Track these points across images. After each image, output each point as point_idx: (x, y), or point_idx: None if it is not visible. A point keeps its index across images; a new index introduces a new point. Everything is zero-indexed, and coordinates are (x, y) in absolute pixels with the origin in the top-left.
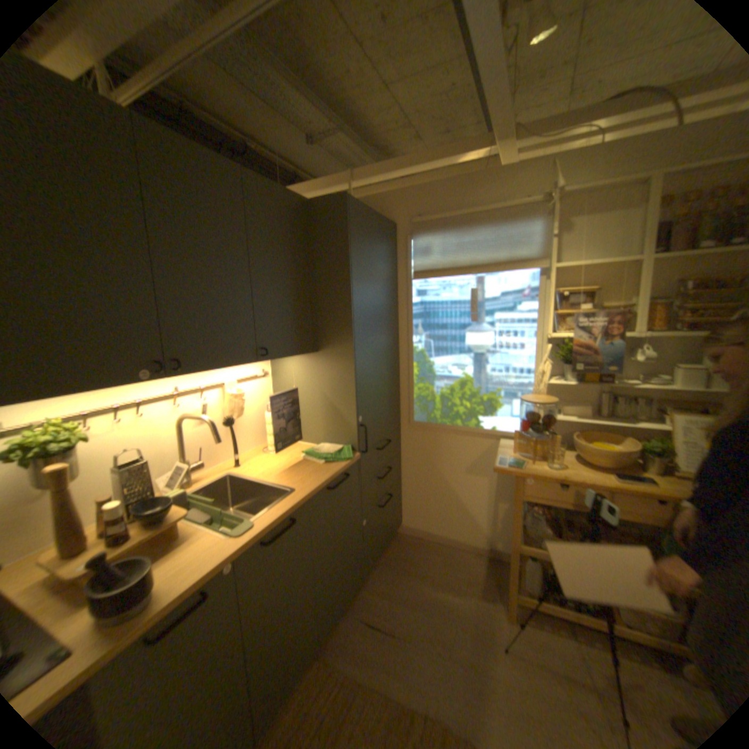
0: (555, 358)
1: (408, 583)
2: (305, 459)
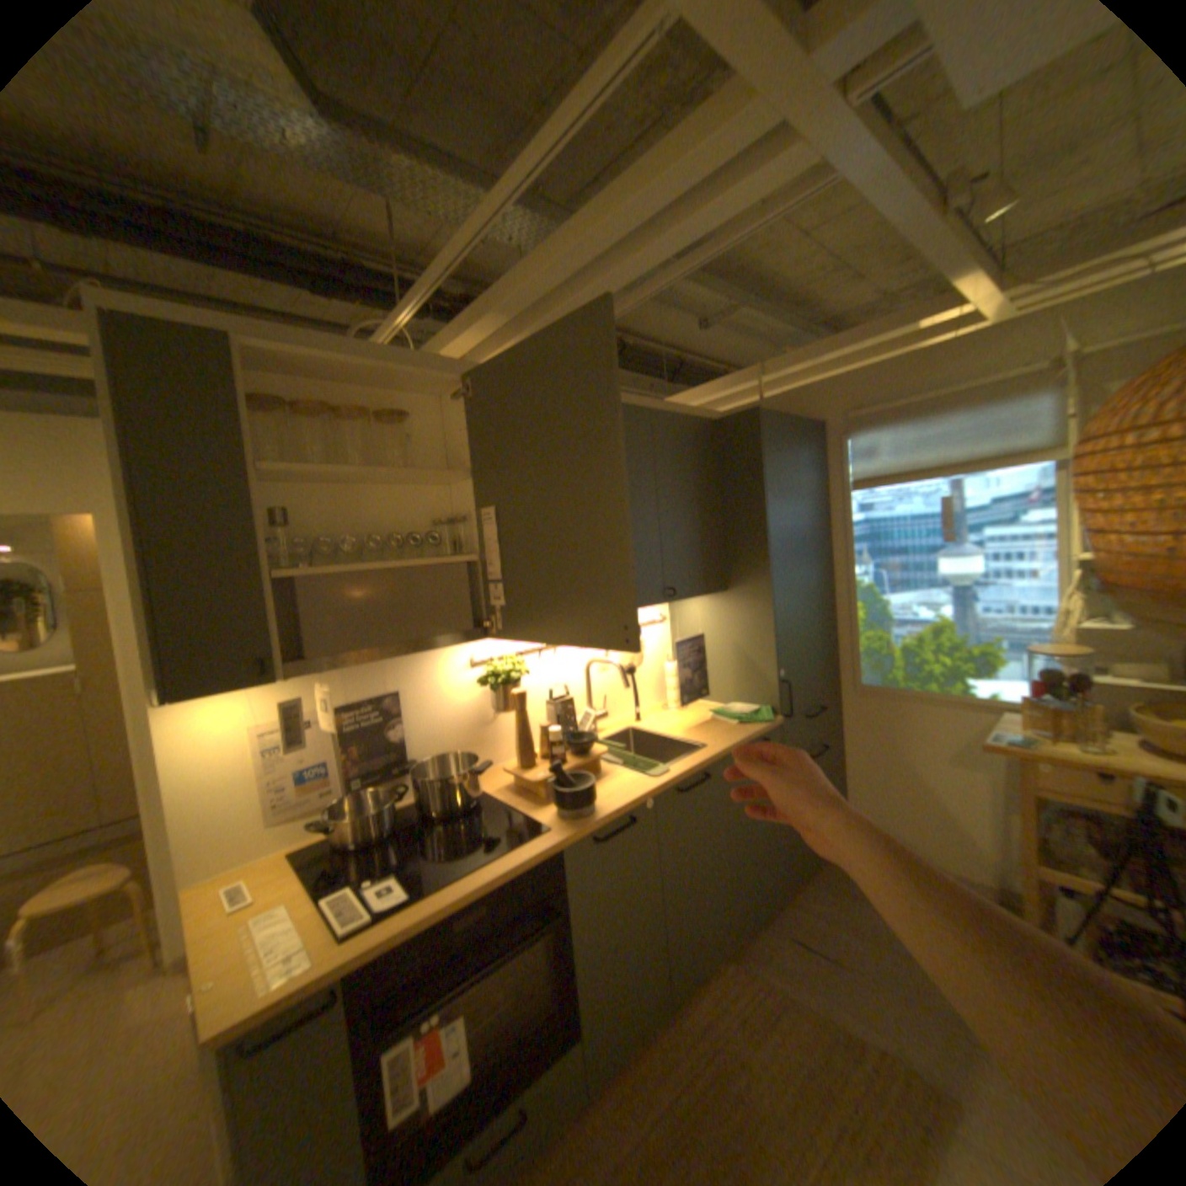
0: (1095, 591)
1: (860, 911)
2: (714, 720)
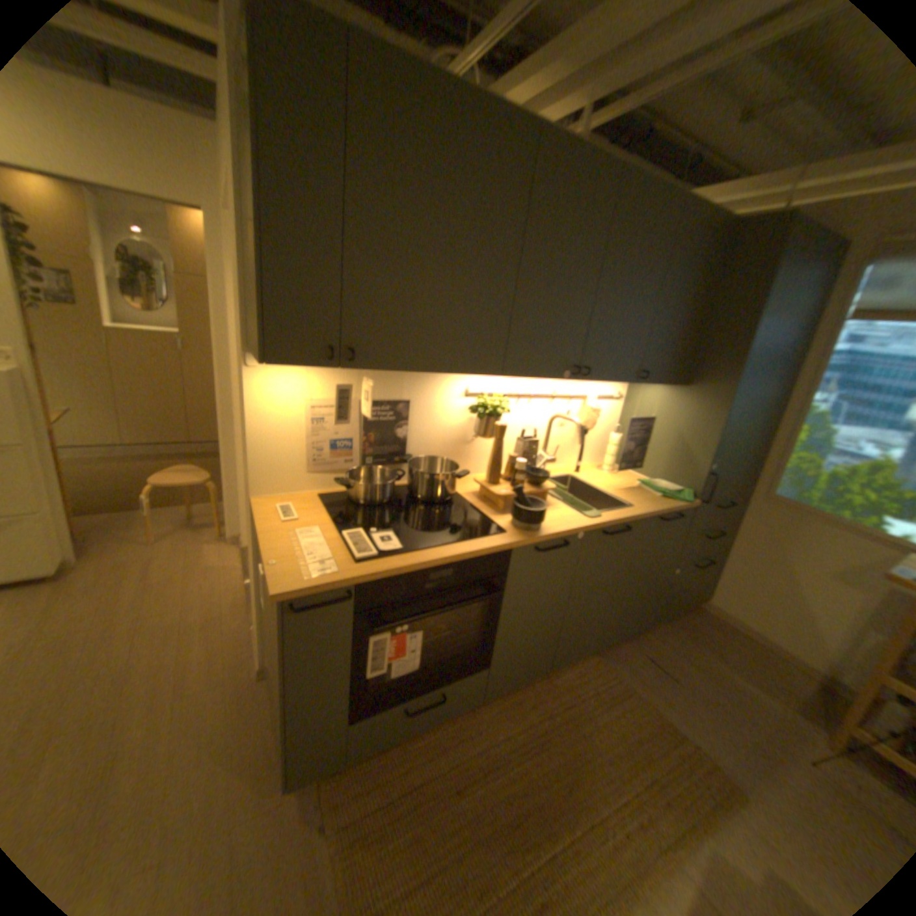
0: None
1: (705, 654)
2: (641, 488)
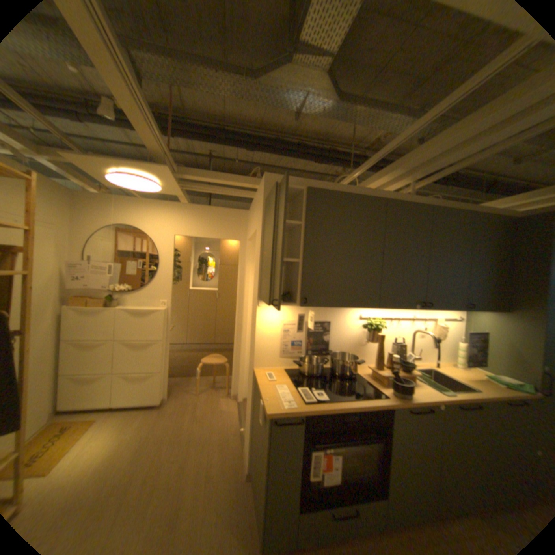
0: None
1: None
2: (488, 380)
